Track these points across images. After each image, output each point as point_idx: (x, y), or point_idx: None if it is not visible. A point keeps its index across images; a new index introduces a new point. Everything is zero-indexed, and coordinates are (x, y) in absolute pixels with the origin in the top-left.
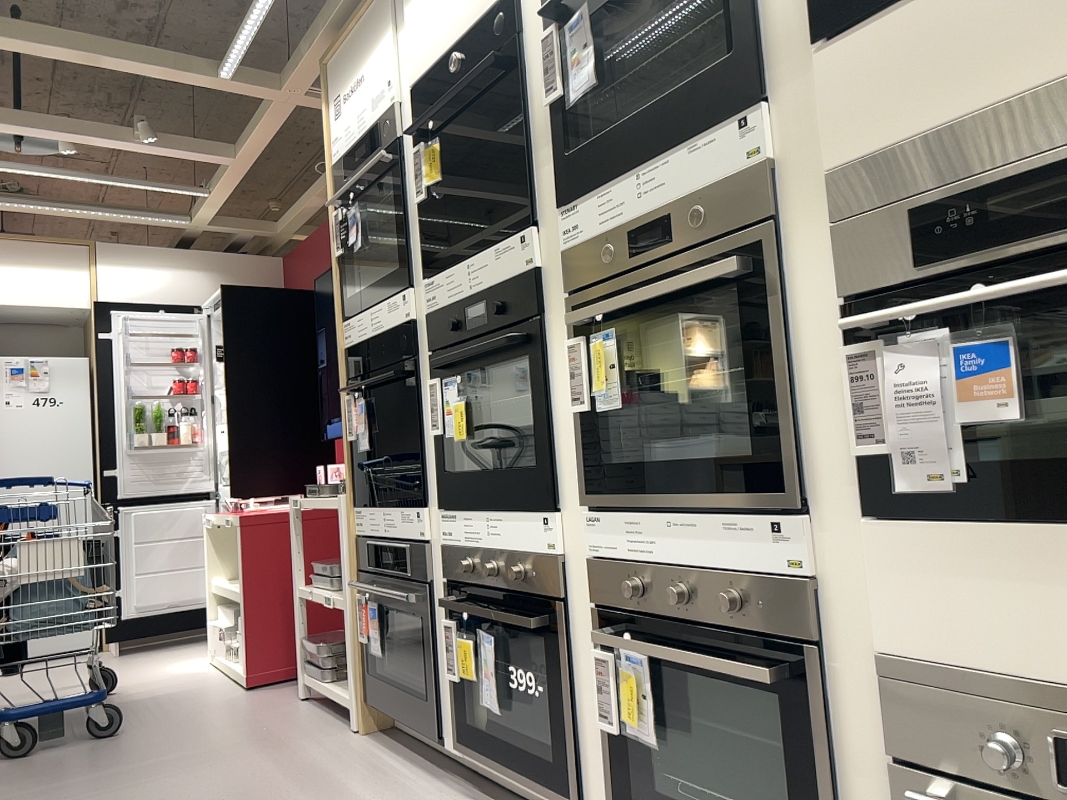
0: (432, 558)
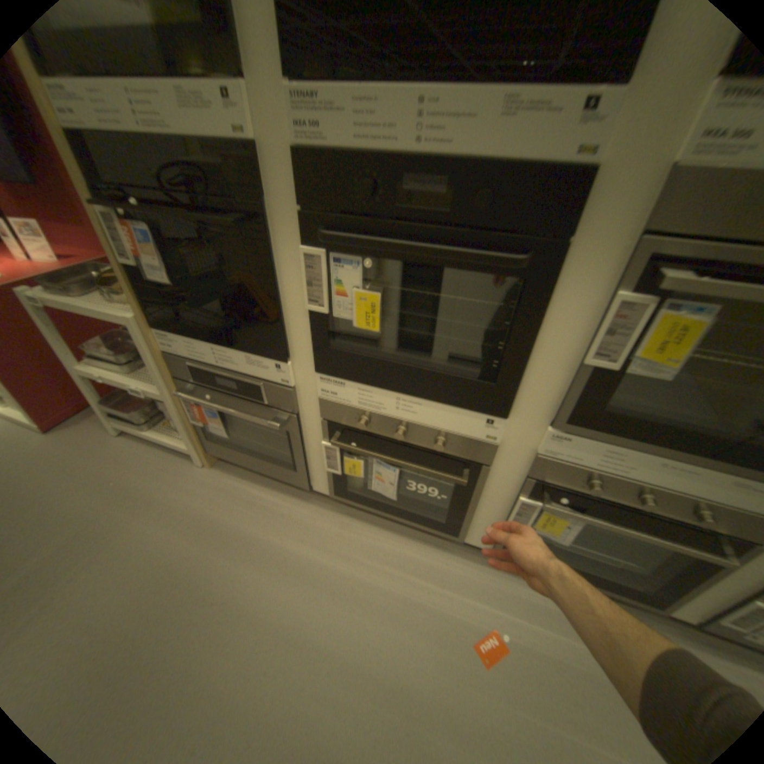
0: (299, 397)
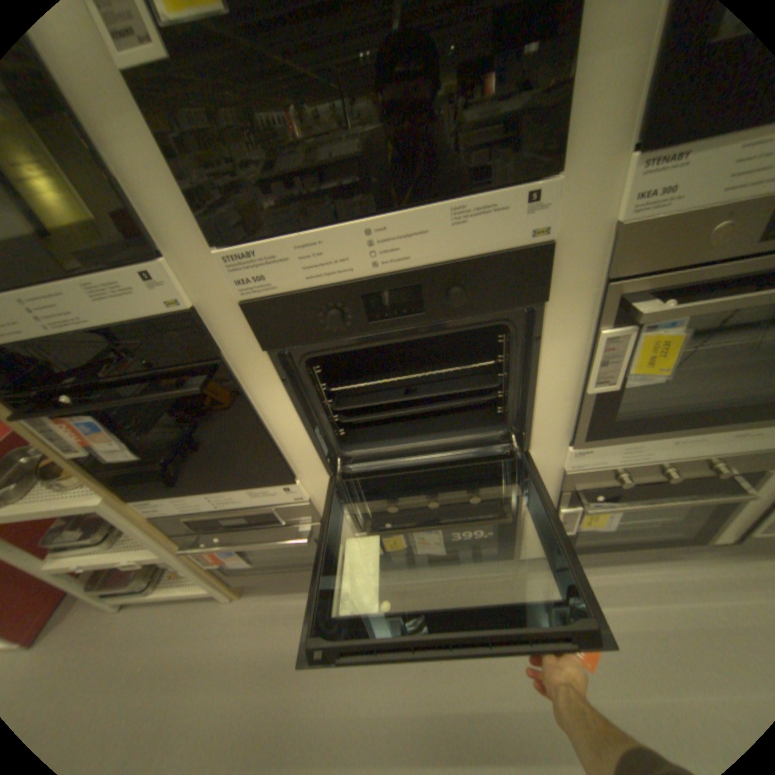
0: (316, 506)
